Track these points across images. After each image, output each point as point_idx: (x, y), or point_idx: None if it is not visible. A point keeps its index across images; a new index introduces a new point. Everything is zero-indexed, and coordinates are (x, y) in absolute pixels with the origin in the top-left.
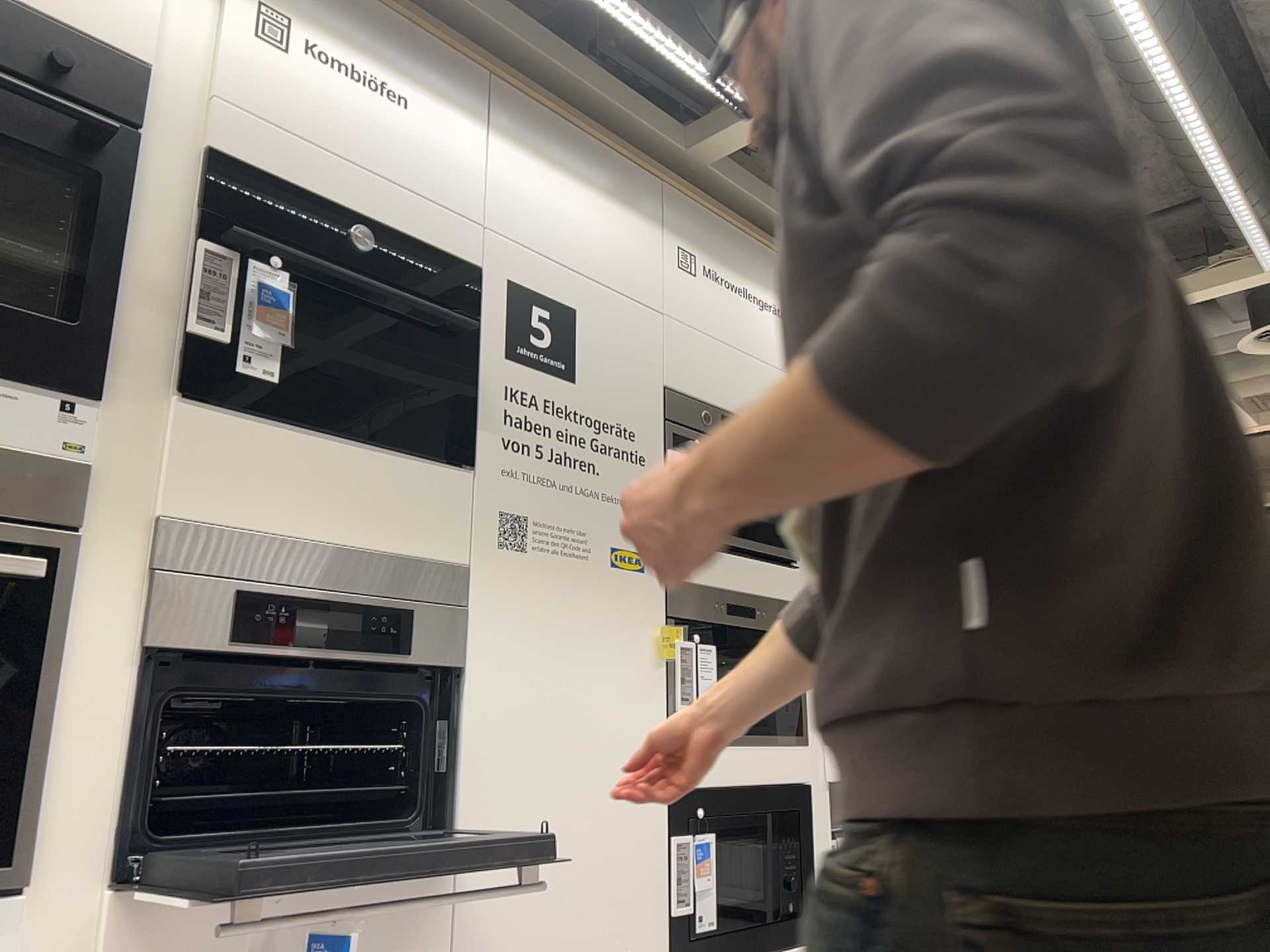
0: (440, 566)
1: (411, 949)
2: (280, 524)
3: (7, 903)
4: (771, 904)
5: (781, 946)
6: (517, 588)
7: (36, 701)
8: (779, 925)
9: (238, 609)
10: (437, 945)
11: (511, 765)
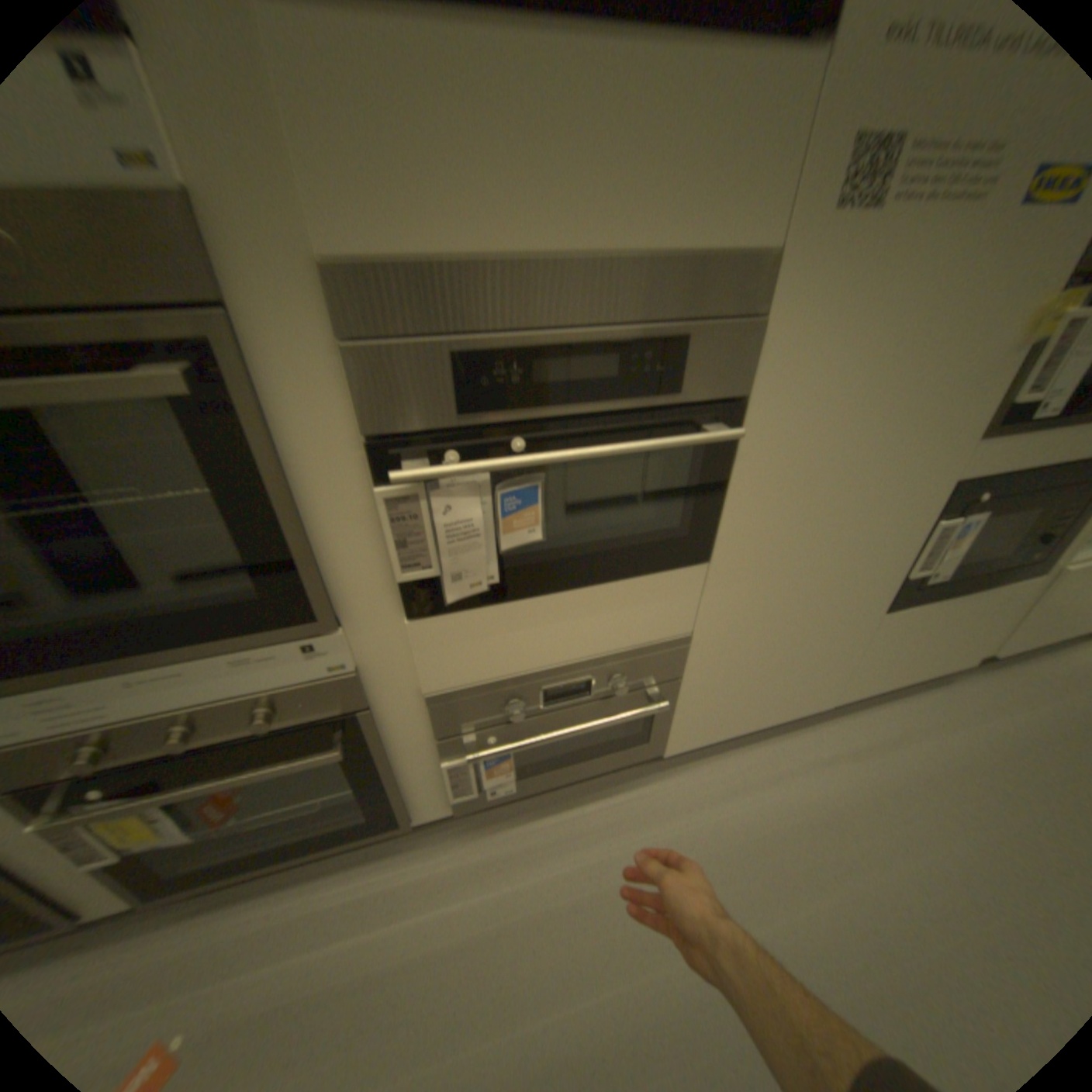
0: (740, 250)
1: (662, 623)
2: (495, 236)
3: (332, 634)
4: (1017, 556)
5: (1007, 583)
6: (851, 270)
7: (278, 503)
8: (1016, 569)
9: (460, 375)
10: (684, 618)
11: (784, 484)
